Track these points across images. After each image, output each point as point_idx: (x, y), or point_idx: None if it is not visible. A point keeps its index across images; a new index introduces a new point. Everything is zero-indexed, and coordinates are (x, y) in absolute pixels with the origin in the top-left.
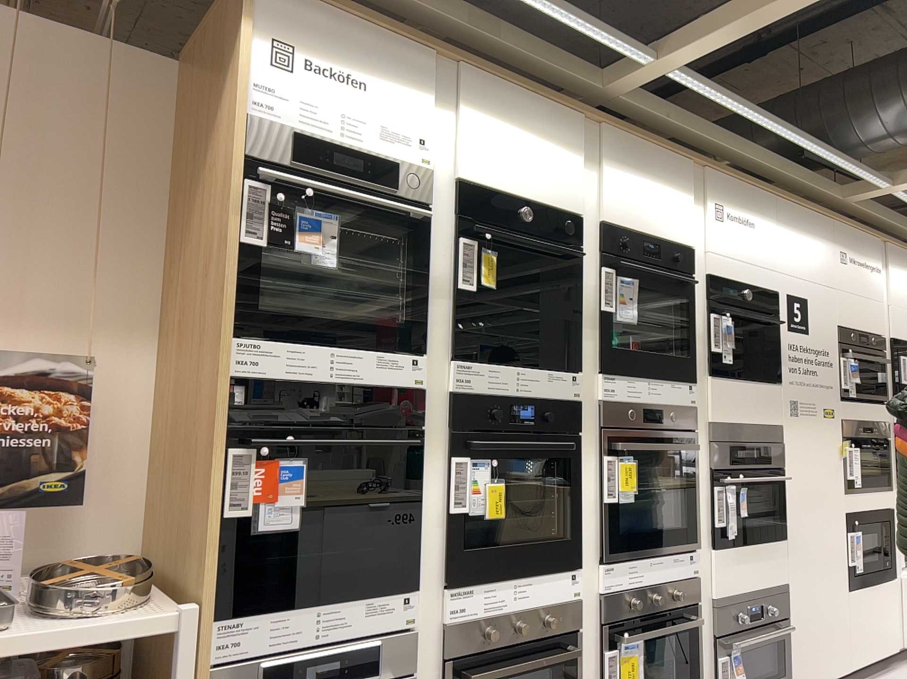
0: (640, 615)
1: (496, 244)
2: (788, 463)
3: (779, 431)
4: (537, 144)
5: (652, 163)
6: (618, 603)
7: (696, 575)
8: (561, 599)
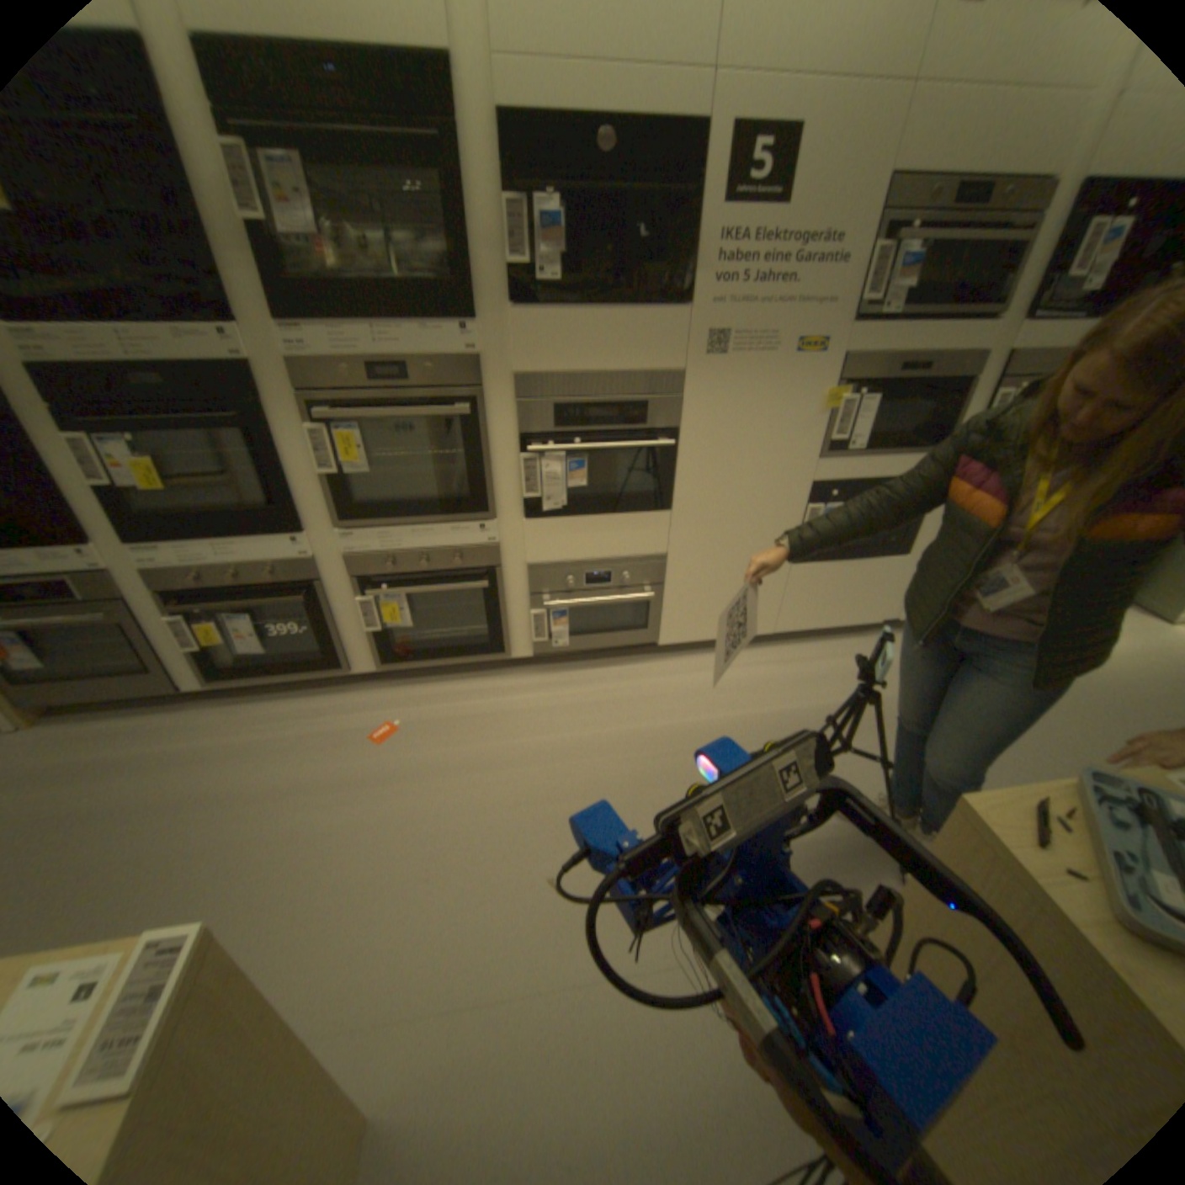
0: (408, 575)
1: None
2: (692, 423)
3: (675, 380)
4: None
5: None
6: (366, 565)
7: (494, 544)
8: (282, 559)
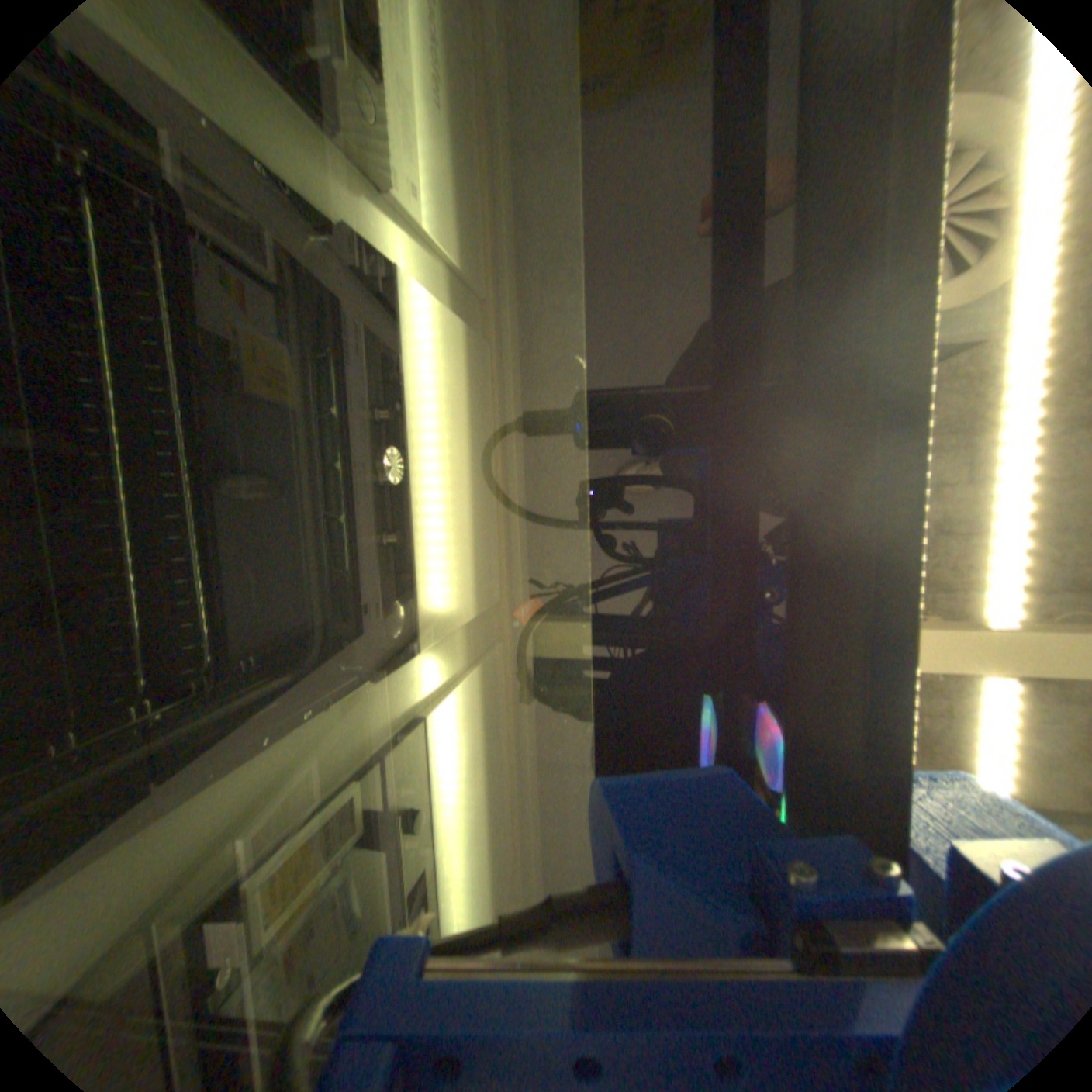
0: None
1: (300, 365)
2: None
3: None
4: (459, 503)
5: (494, 783)
6: None
7: None
8: None
